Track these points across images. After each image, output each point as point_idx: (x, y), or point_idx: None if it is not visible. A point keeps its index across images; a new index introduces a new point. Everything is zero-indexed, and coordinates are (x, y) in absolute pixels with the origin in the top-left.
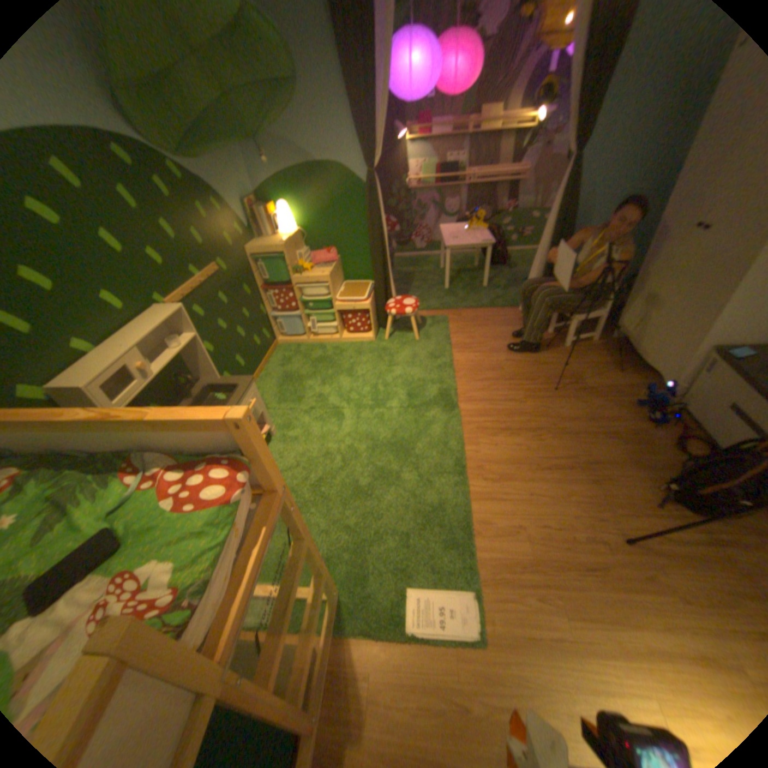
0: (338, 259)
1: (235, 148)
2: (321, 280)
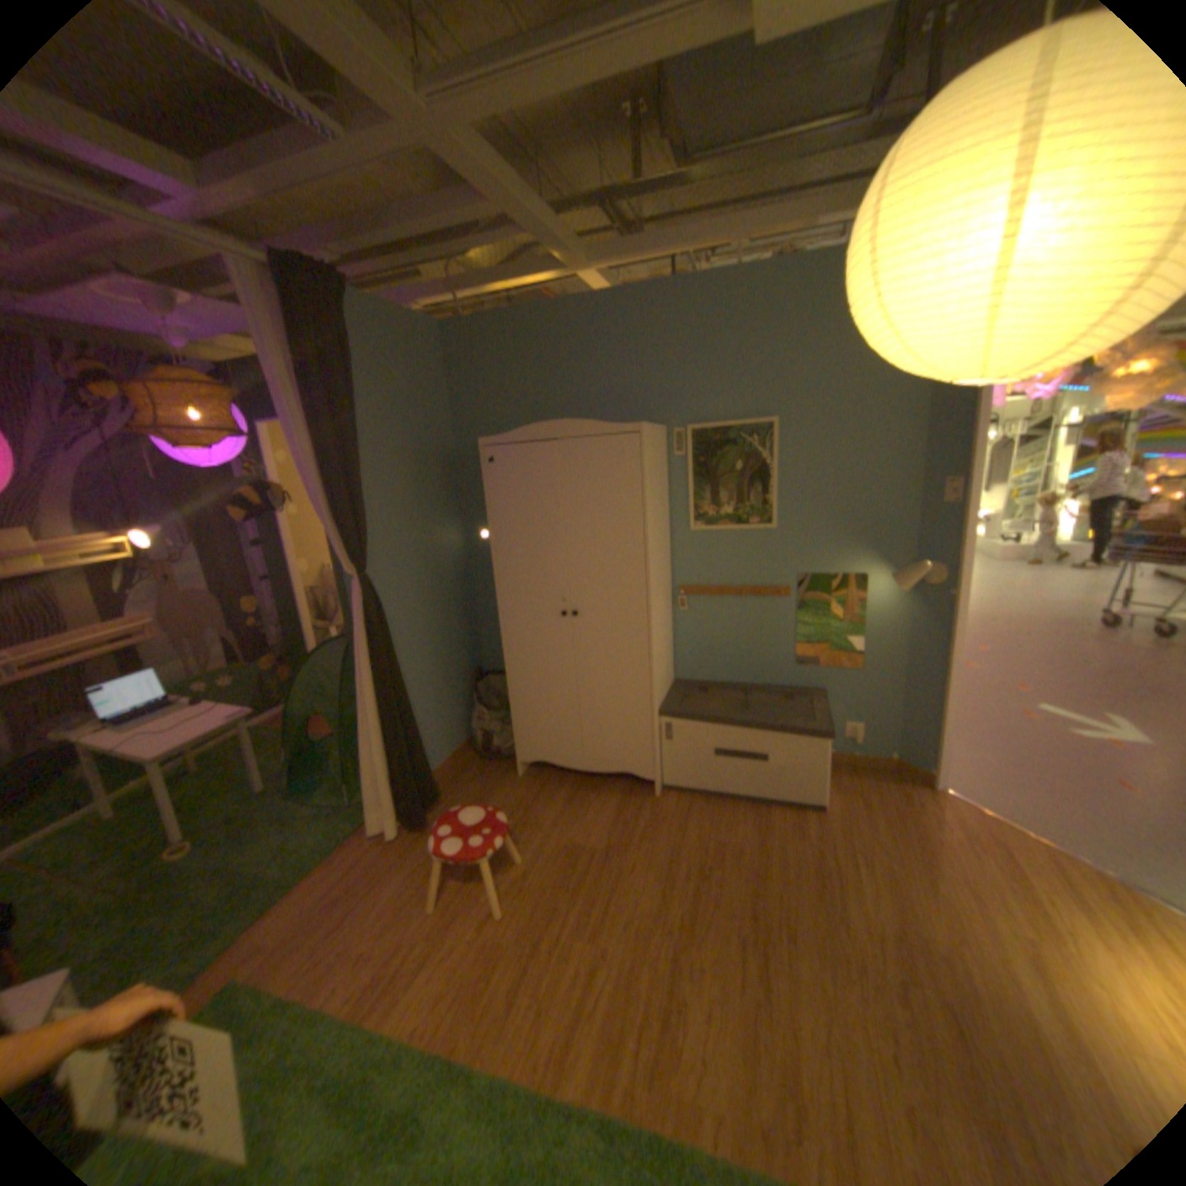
0: None
1: None
2: None
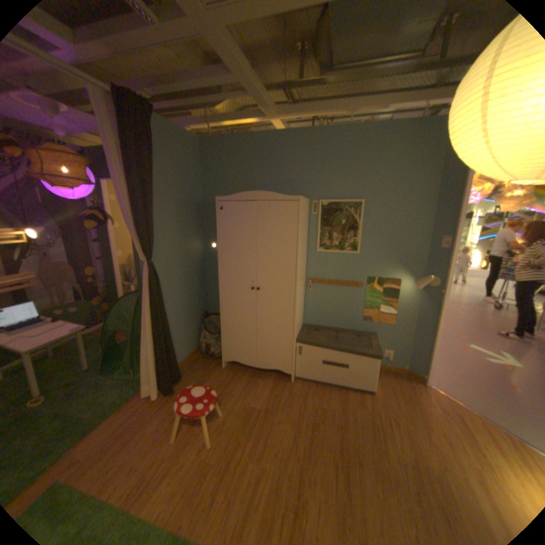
0: None
1: None
2: None
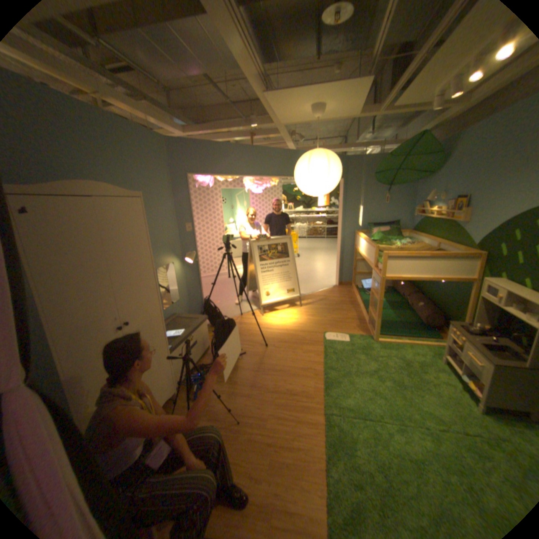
0: None
1: None
2: None
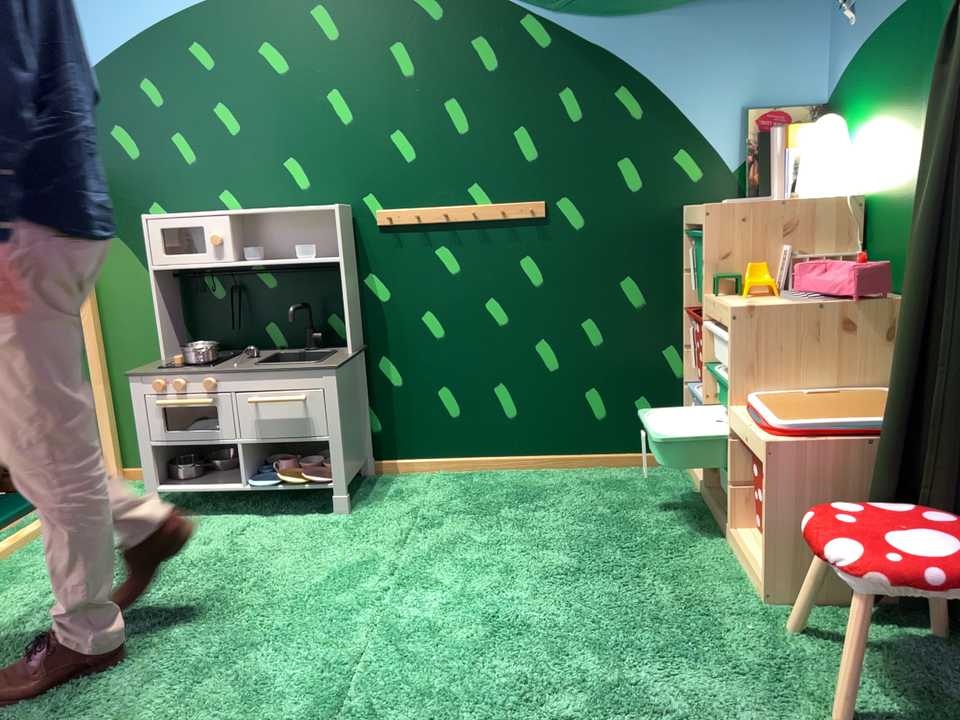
0: (861, 293)
1: (801, 1)
2: (725, 317)
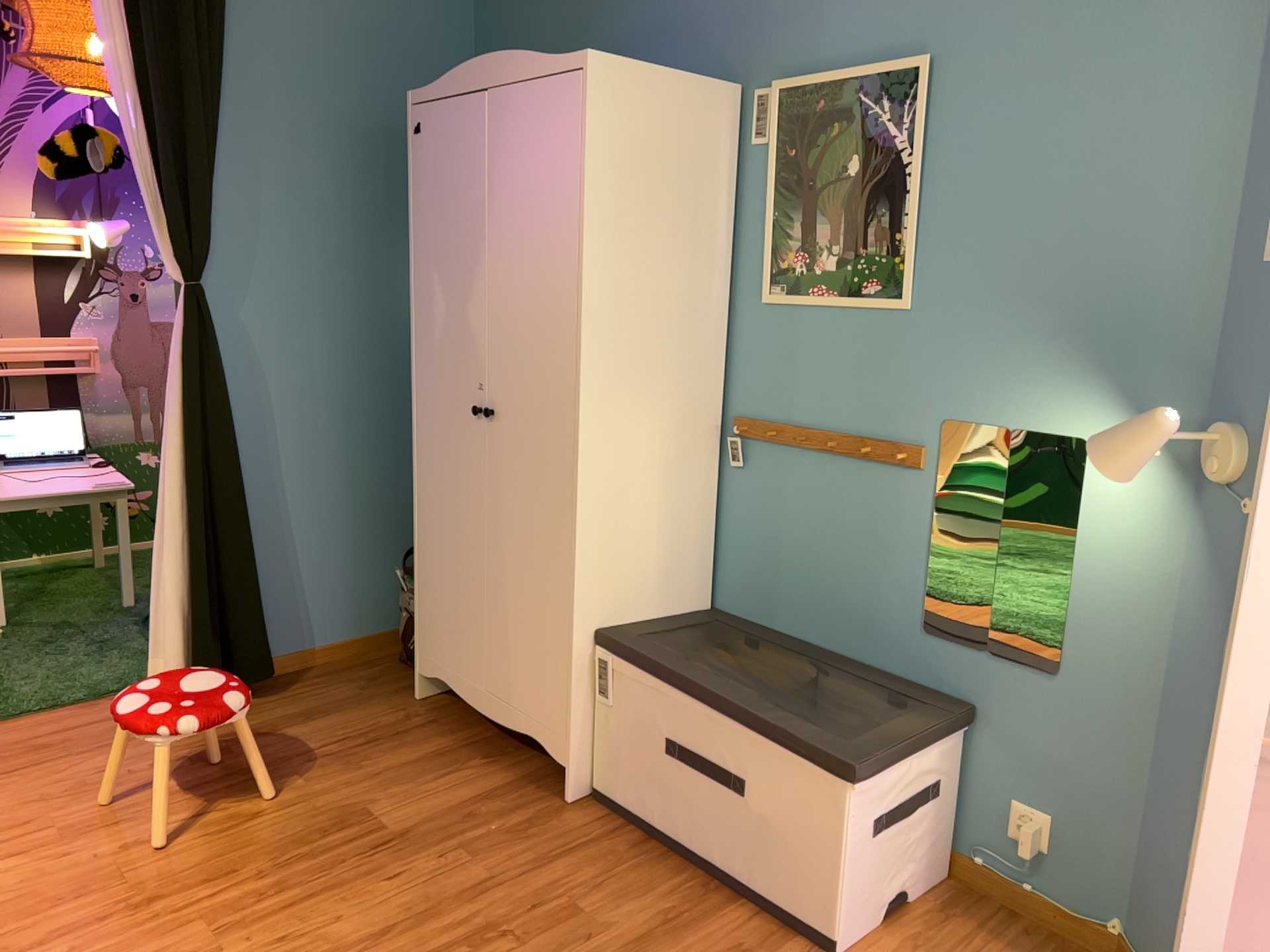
0: None
1: None
2: None
